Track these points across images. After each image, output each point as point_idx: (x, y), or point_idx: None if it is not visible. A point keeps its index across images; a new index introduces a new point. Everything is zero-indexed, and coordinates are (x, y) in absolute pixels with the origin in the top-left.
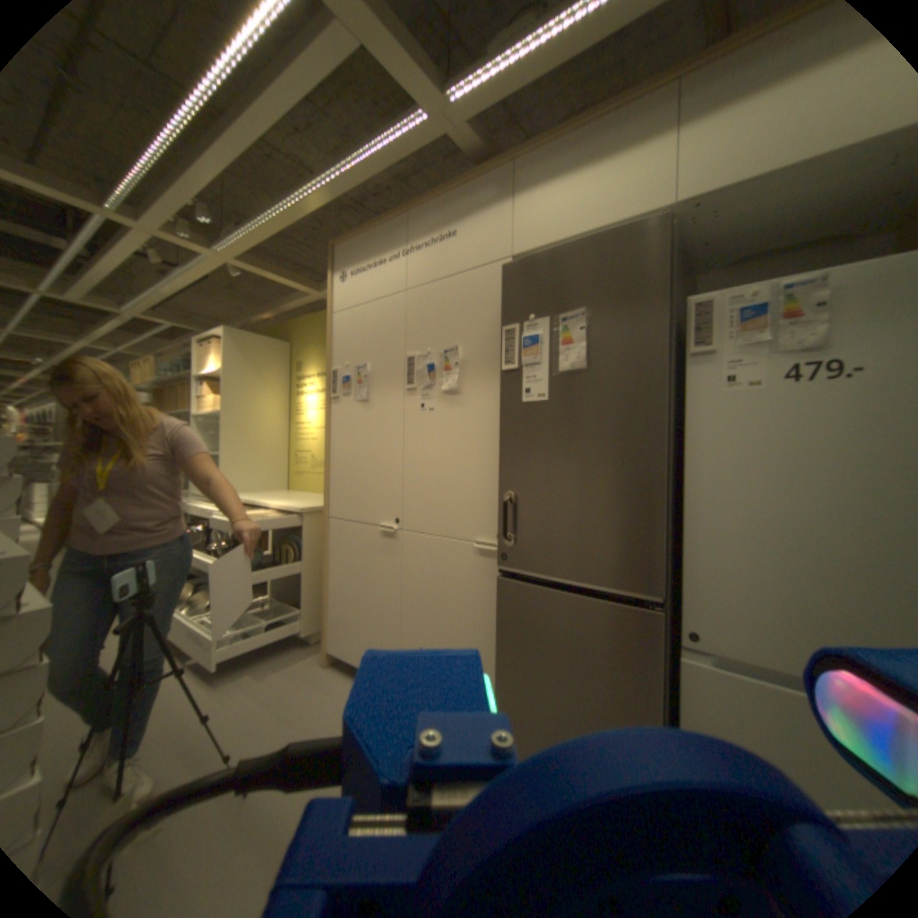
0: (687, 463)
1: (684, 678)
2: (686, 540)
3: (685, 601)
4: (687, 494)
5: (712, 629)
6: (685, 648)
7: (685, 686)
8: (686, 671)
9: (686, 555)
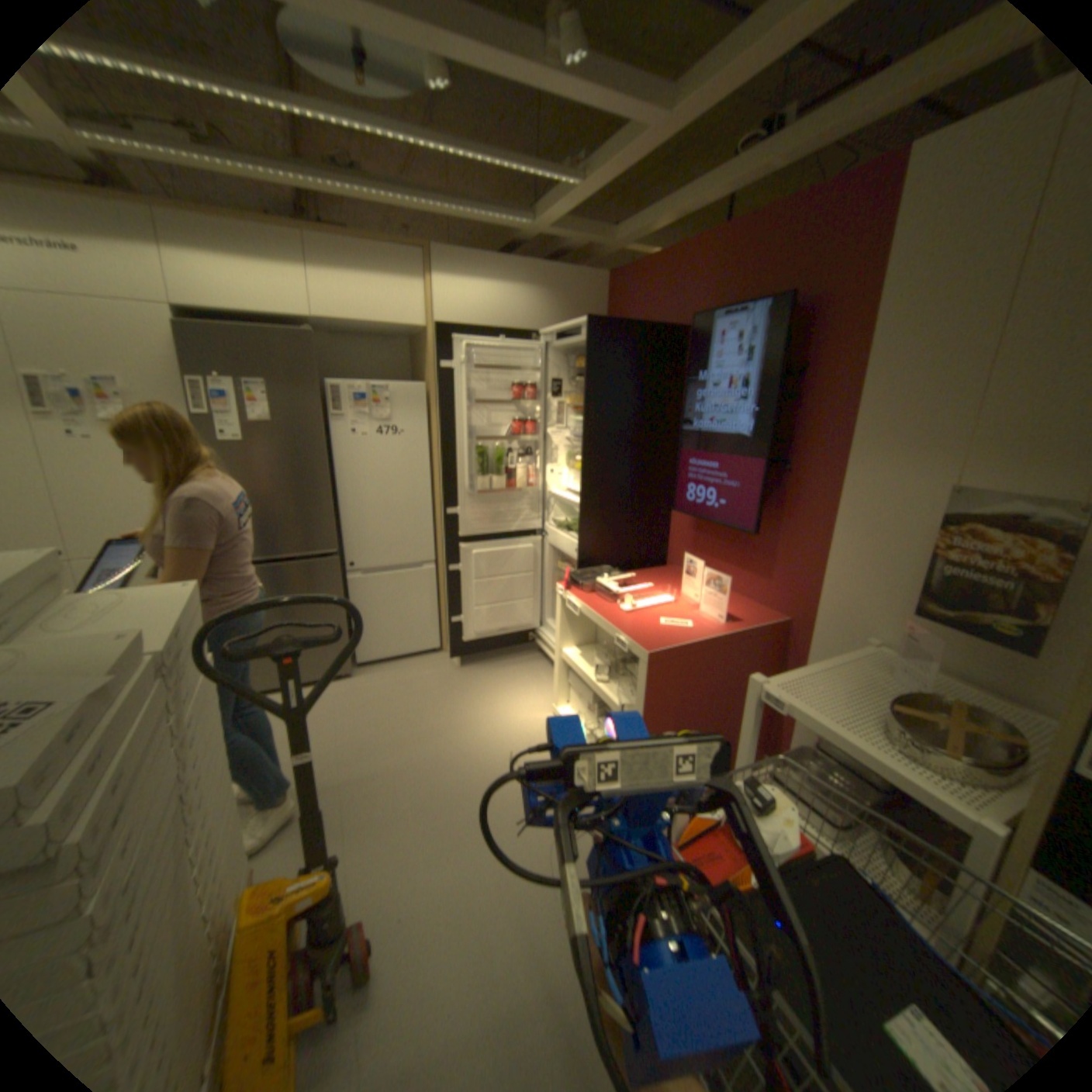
0: (336, 477)
1: (348, 588)
2: (340, 518)
3: (344, 550)
4: (338, 493)
5: (359, 559)
6: (346, 573)
7: (350, 591)
8: (349, 583)
9: (341, 526)
